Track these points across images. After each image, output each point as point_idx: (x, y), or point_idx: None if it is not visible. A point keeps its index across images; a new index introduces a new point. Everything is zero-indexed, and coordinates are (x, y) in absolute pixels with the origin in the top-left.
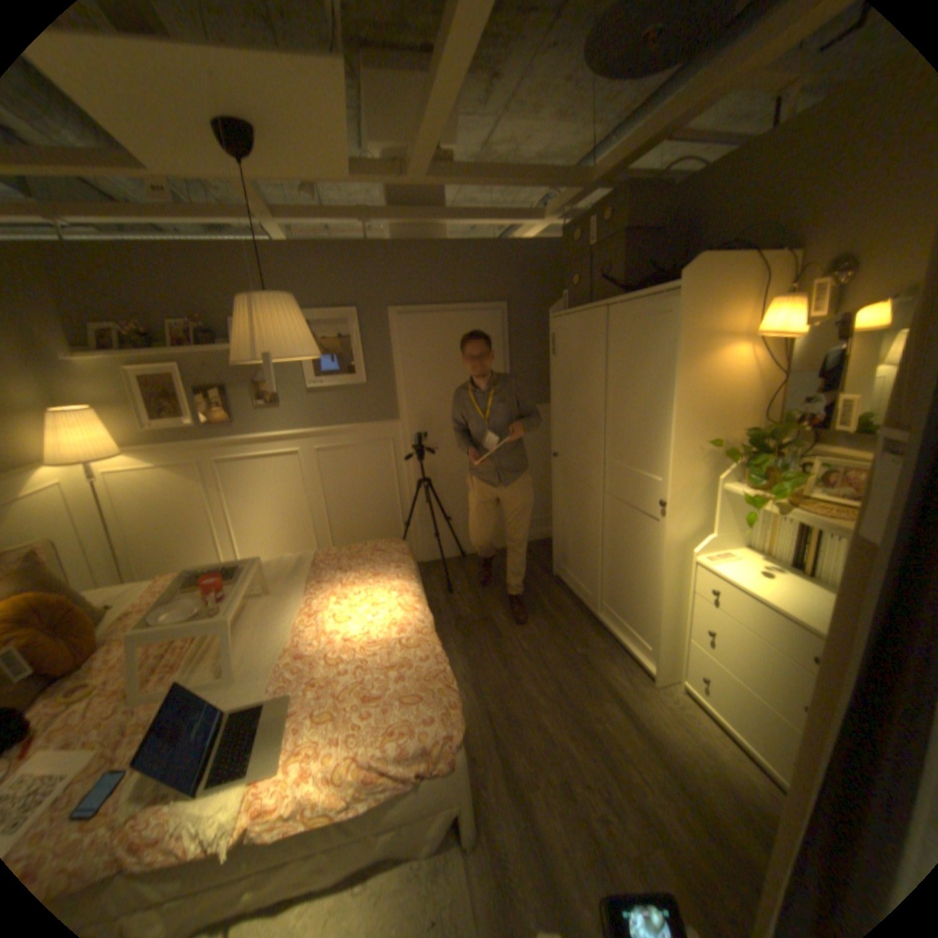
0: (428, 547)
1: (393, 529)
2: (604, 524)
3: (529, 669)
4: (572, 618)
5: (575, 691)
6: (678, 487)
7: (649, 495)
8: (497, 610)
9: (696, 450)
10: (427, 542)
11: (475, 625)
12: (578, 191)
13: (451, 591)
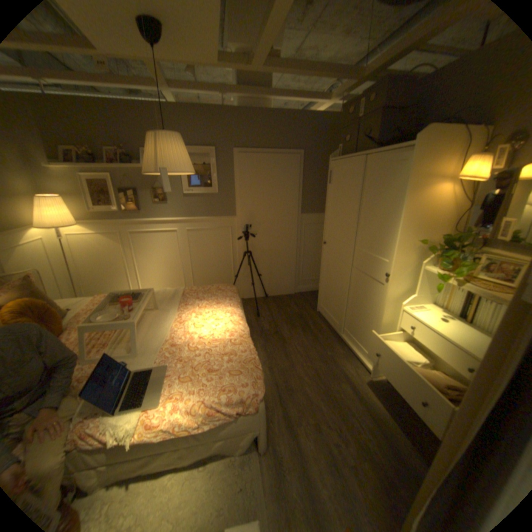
0: (247, 290)
1: (228, 278)
2: (350, 284)
3: (300, 361)
4: (326, 335)
5: (325, 375)
6: (398, 266)
7: (380, 269)
8: (284, 328)
9: (411, 245)
10: (247, 287)
11: (272, 335)
12: (354, 81)
13: (259, 315)
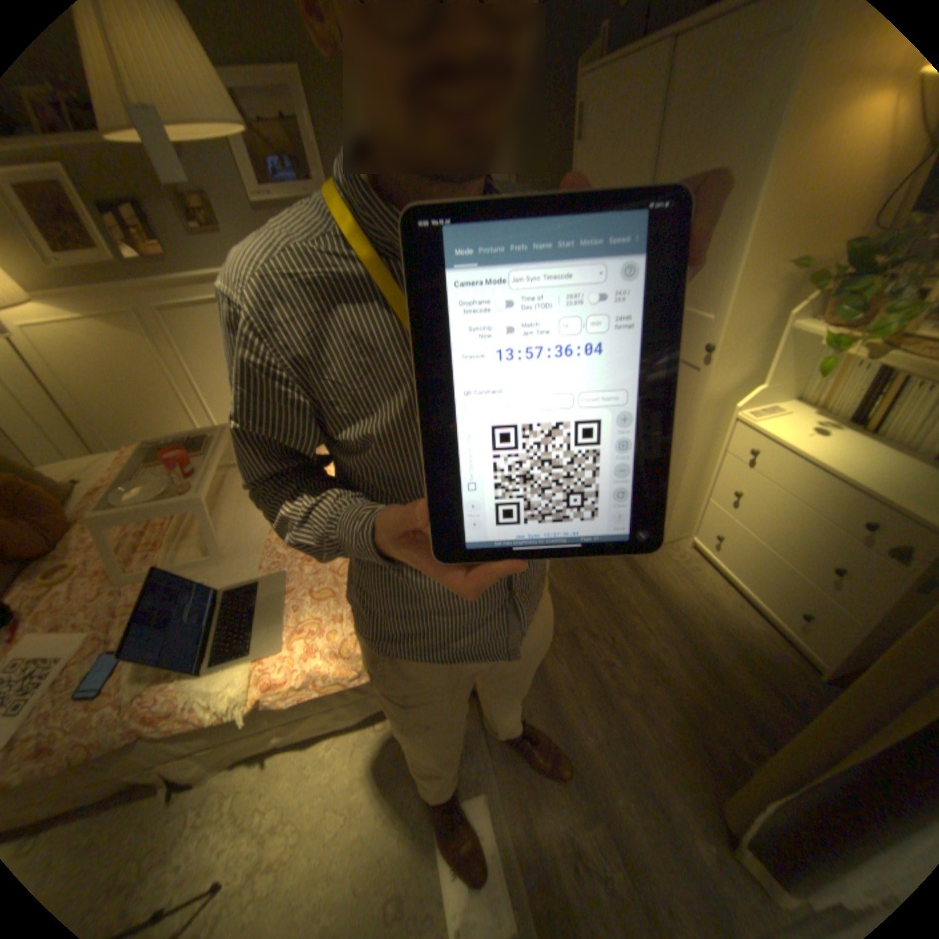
0: None
1: None
2: None
3: None
4: None
5: None
6: (735, 326)
7: (691, 337)
8: None
9: (769, 273)
10: None
11: None
12: None
13: None
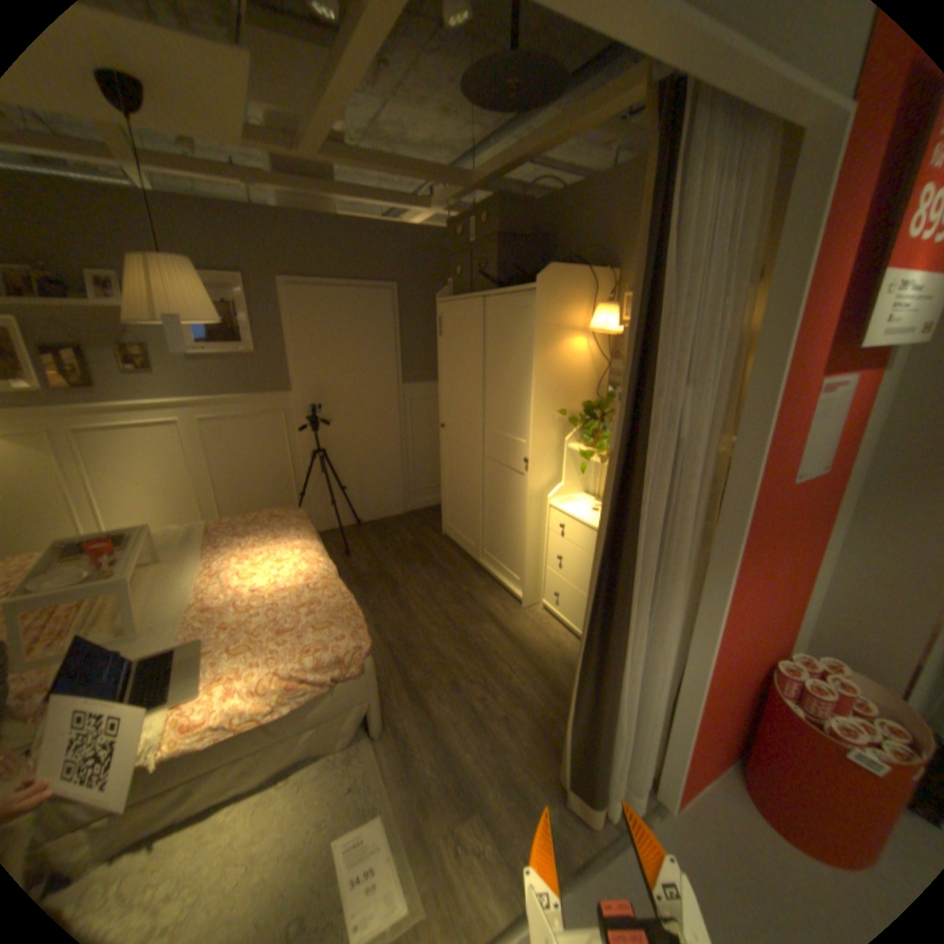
0: (324, 516)
1: (287, 499)
2: (484, 482)
3: (423, 607)
4: (459, 565)
5: (461, 618)
6: (536, 446)
7: (517, 454)
8: (393, 565)
9: (549, 417)
10: (323, 511)
11: (374, 578)
12: (460, 188)
13: (349, 553)
